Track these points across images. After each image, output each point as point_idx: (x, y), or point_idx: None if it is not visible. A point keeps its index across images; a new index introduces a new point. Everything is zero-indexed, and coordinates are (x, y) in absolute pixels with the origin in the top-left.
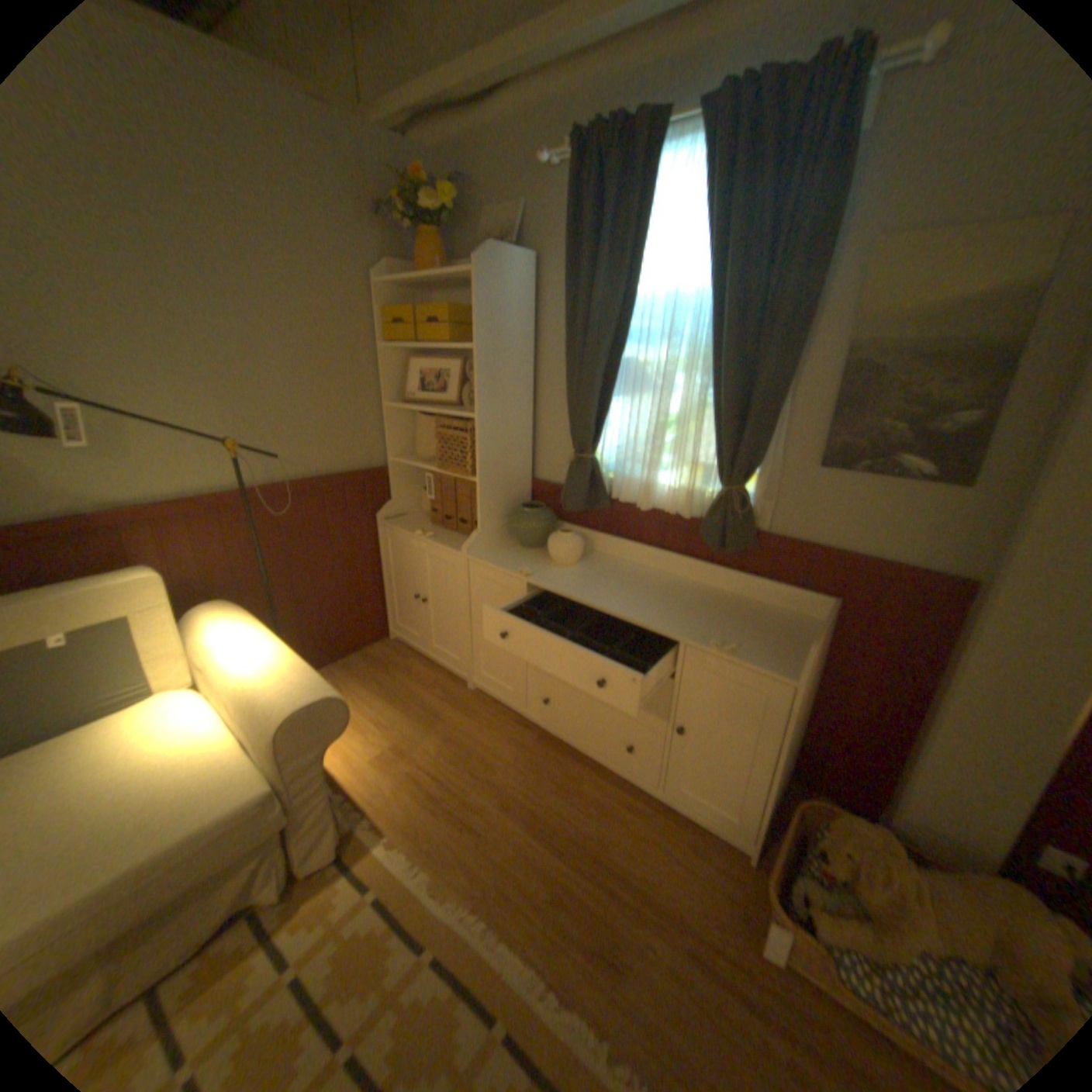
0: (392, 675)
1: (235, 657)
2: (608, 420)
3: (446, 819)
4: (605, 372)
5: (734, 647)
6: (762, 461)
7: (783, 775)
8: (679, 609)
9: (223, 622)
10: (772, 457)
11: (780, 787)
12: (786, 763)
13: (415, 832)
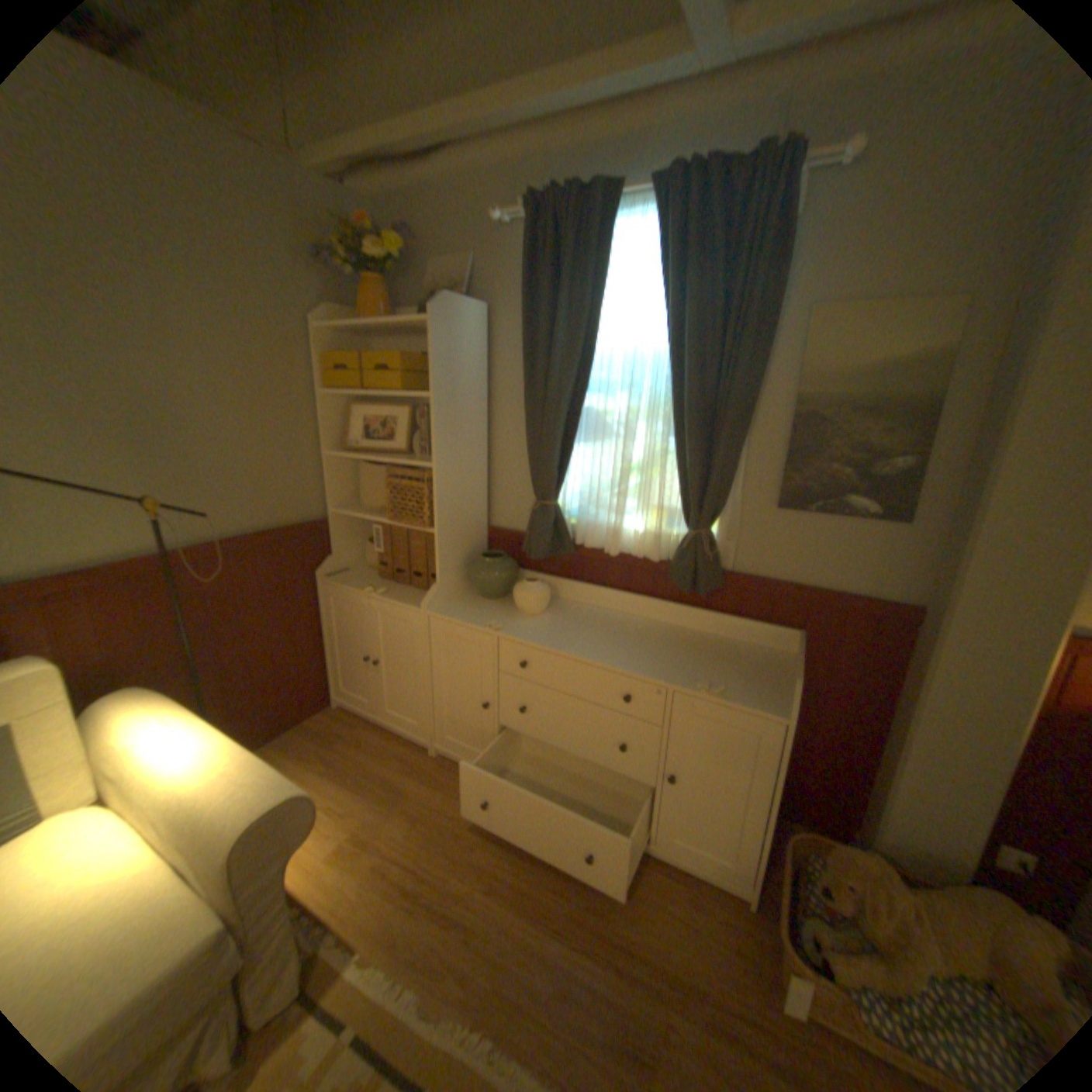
0: (340, 750)
1: (162, 759)
2: (570, 467)
3: (426, 916)
4: (566, 420)
5: (722, 689)
6: (723, 503)
7: (776, 813)
8: (657, 652)
9: (144, 717)
10: (732, 500)
11: (773, 826)
12: (779, 800)
13: (392, 938)
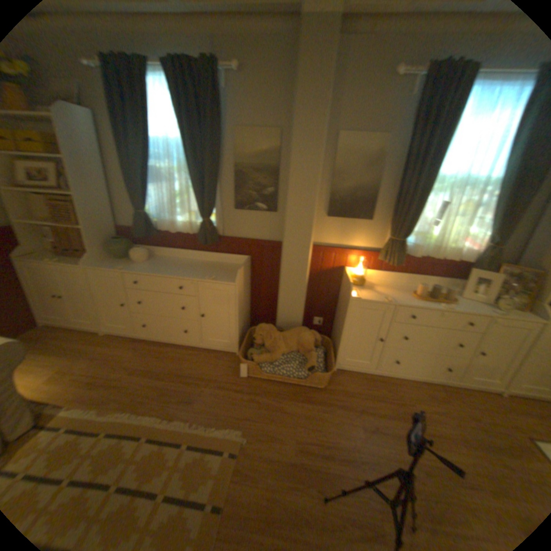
0: (47, 342)
1: None
2: (148, 194)
3: (100, 388)
4: (142, 172)
5: (214, 277)
6: (215, 208)
7: (239, 319)
8: (194, 270)
9: None
10: (218, 207)
11: (239, 323)
12: (239, 314)
13: (83, 398)
